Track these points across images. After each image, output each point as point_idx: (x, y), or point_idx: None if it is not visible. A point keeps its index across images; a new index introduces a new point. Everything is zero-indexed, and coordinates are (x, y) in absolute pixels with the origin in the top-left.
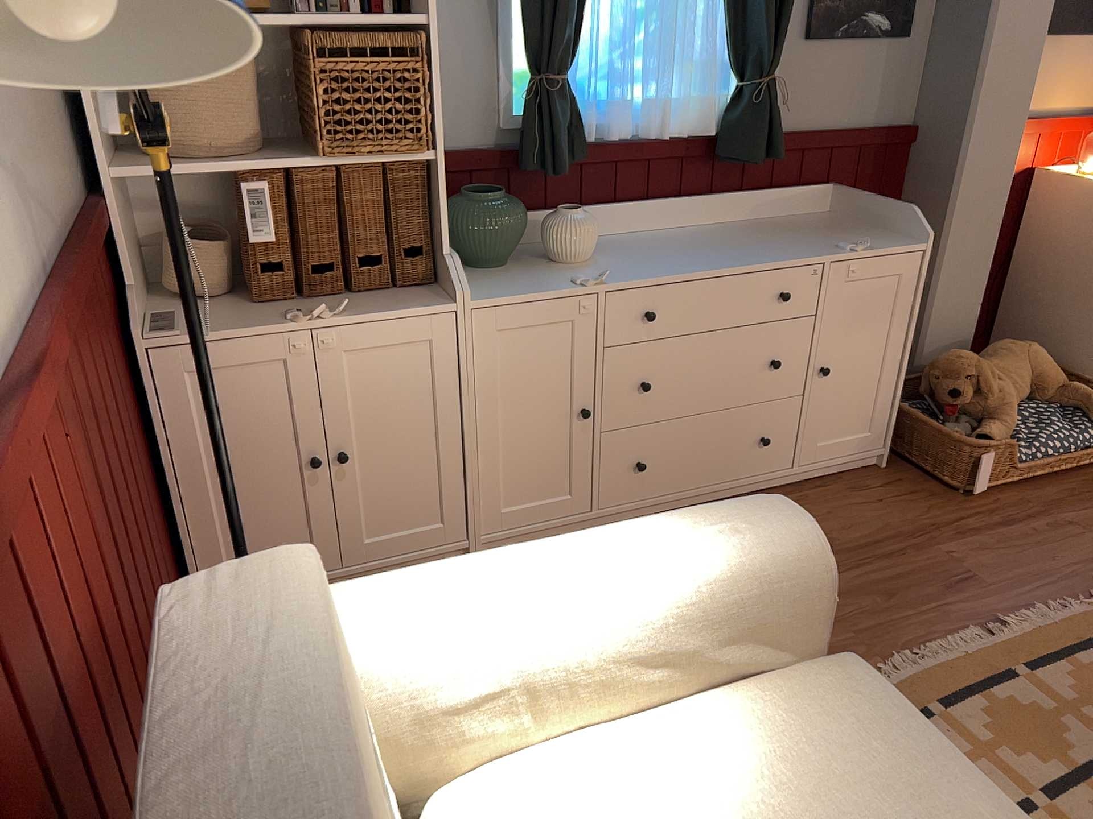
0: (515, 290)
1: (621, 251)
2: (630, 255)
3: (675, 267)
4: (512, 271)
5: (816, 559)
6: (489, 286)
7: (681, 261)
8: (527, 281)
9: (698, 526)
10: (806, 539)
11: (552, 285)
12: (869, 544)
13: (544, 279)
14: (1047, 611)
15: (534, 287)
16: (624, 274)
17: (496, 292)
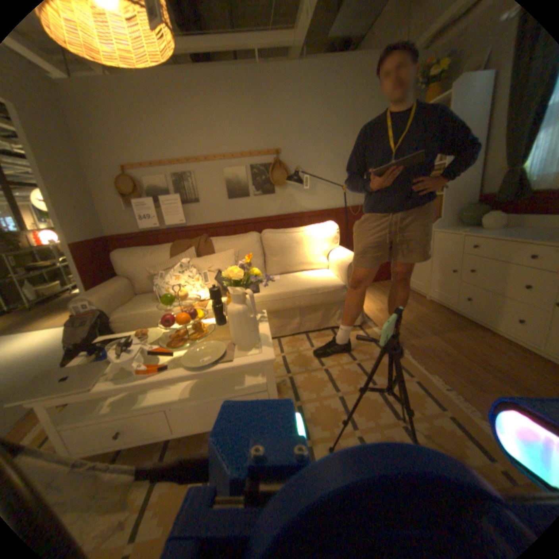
0: (449, 229)
1: (515, 230)
2: (510, 231)
3: (499, 234)
4: (468, 227)
5: (350, 265)
6: (449, 228)
7: (512, 234)
8: (458, 229)
9: (353, 255)
10: (351, 261)
11: (458, 230)
12: (497, 369)
13: (463, 229)
14: (469, 407)
15: (453, 230)
16: (480, 232)
17: (444, 229)
